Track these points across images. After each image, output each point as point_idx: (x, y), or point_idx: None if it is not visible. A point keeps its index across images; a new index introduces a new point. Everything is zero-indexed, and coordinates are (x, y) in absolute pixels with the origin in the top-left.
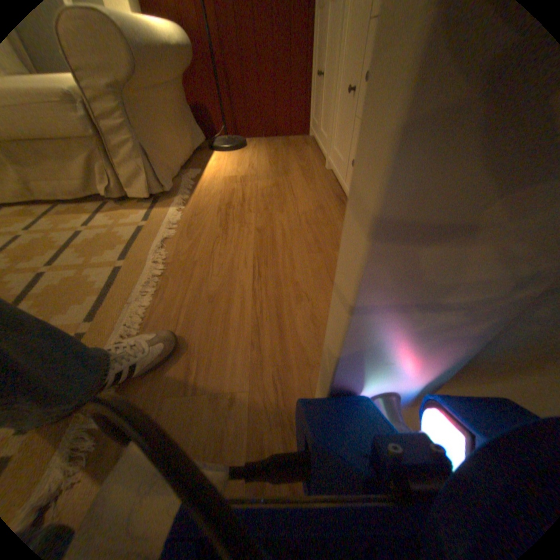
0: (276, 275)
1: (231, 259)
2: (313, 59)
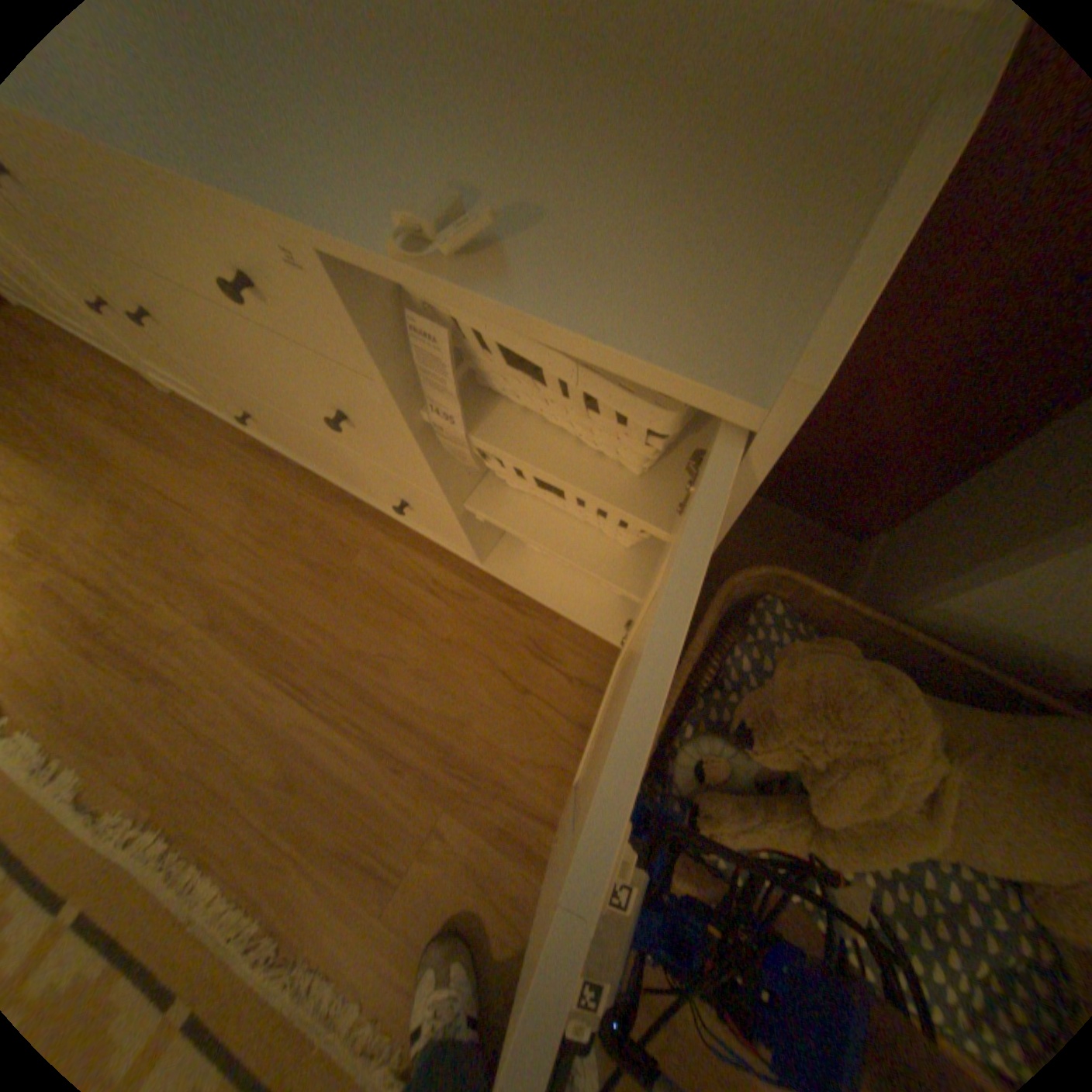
0: (319, 666)
1: (232, 710)
2: None
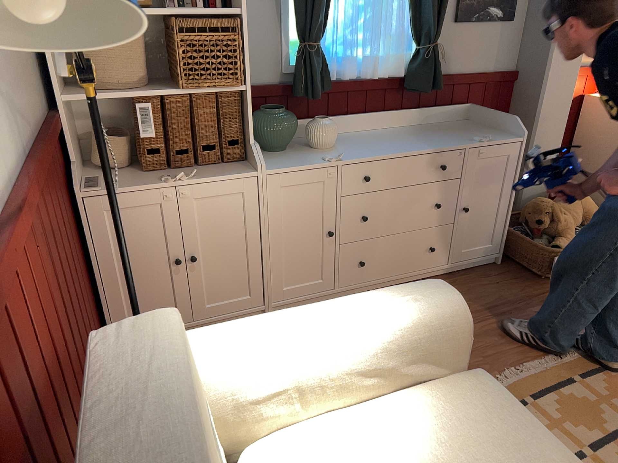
0: None
1: None
2: (90, 266)
